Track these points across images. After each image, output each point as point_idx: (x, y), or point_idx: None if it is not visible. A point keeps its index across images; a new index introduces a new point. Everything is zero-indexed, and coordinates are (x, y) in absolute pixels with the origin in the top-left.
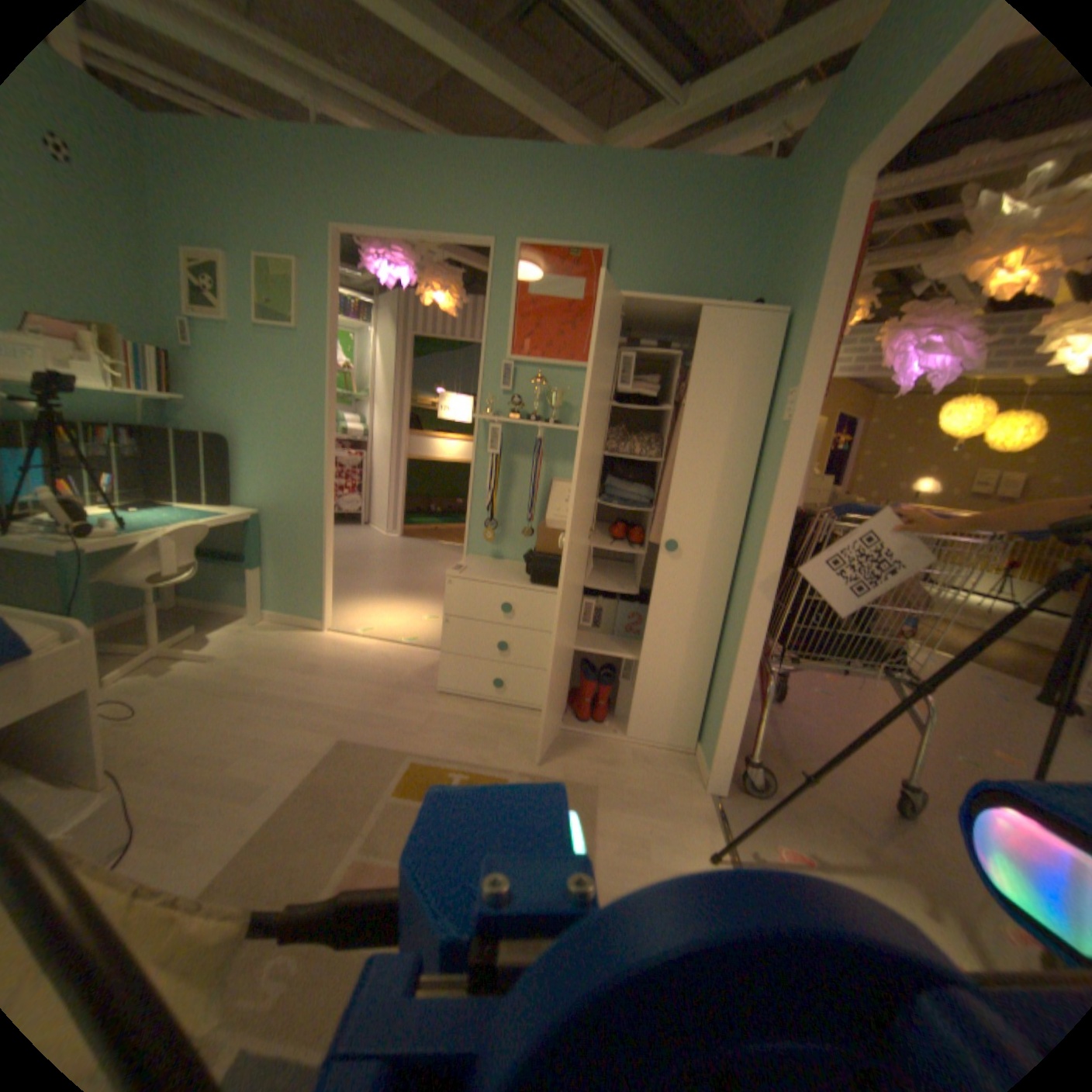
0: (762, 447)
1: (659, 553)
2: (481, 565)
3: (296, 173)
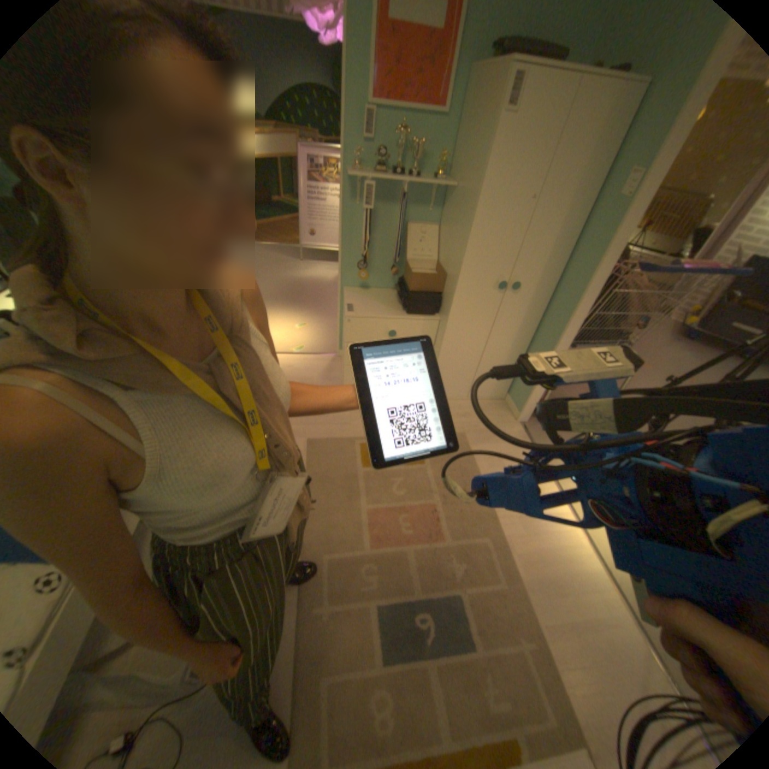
0: (593, 207)
1: (506, 290)
2: (360, 298)
3: None
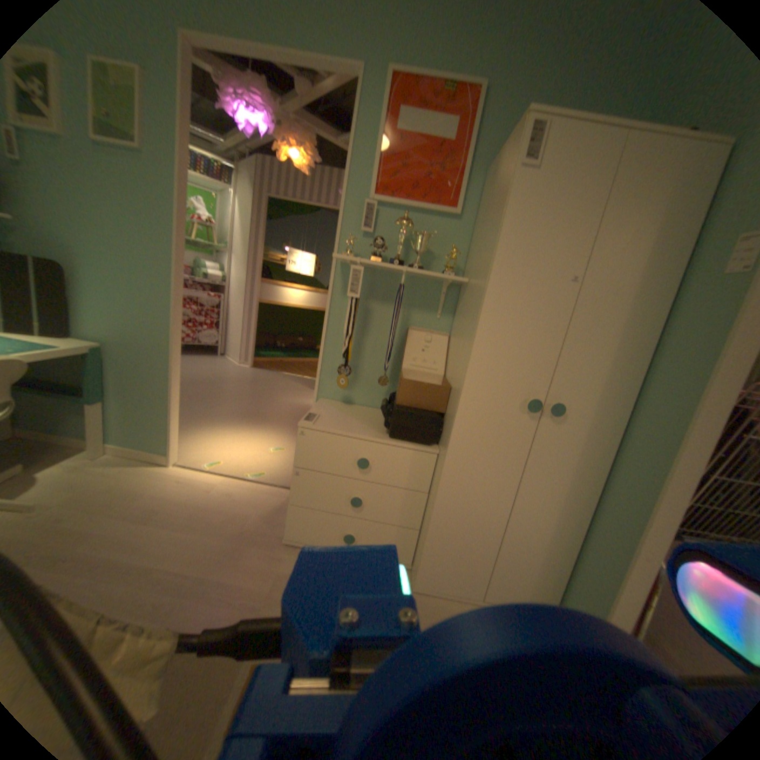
0: (674, 304)
1: (543, 417)
2: (335, 412)
3: None
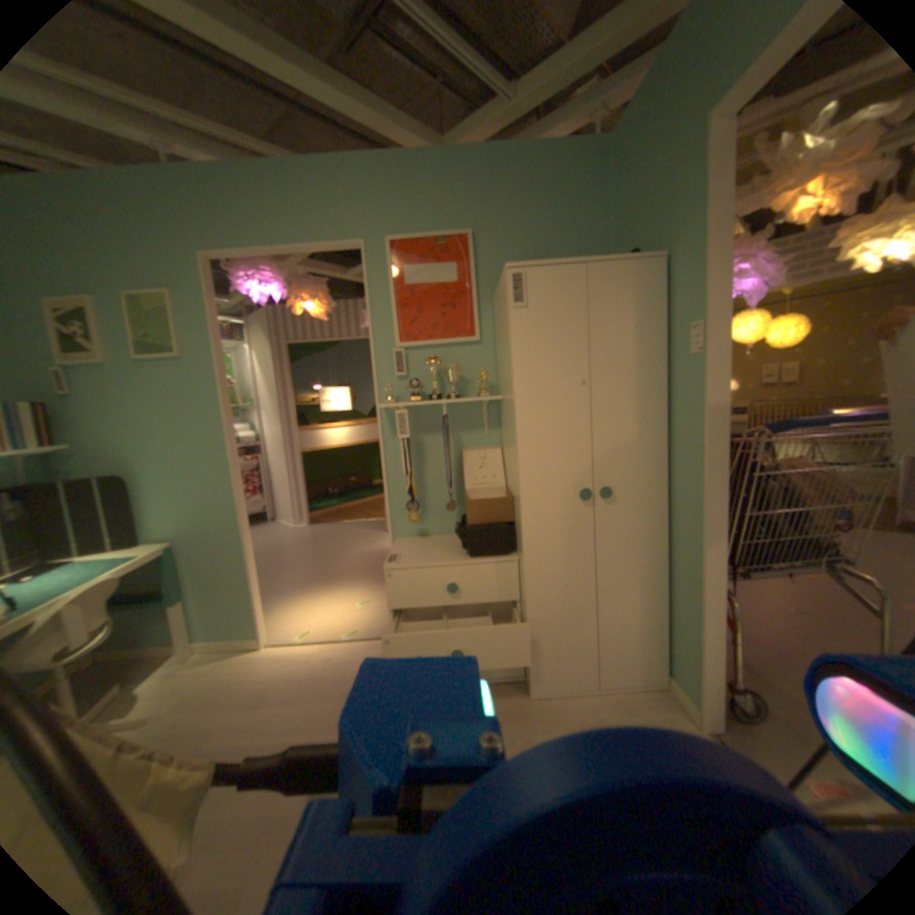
0: (669, 381)
1: (594, 501)
2: (412, 547)
3: (153, 209)
